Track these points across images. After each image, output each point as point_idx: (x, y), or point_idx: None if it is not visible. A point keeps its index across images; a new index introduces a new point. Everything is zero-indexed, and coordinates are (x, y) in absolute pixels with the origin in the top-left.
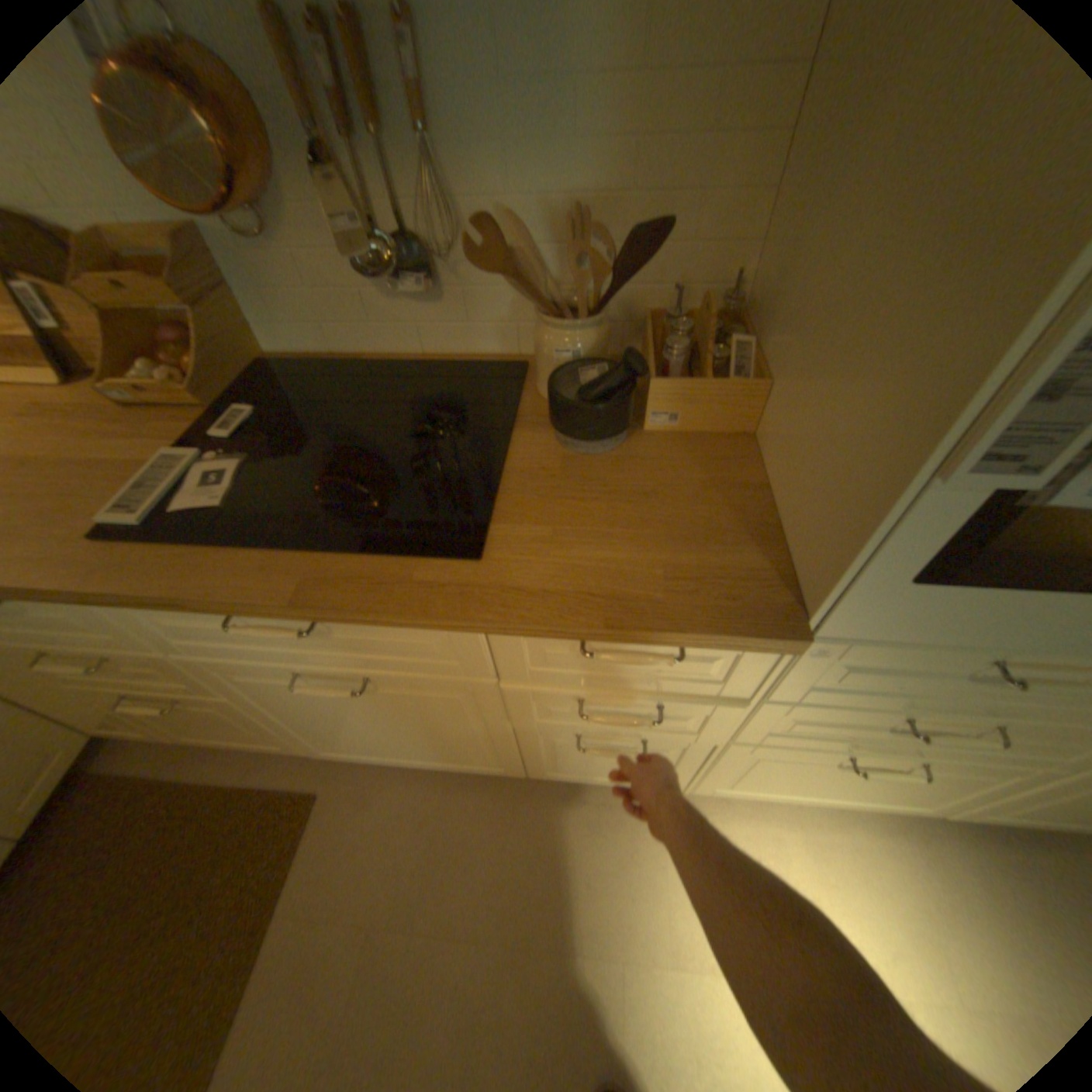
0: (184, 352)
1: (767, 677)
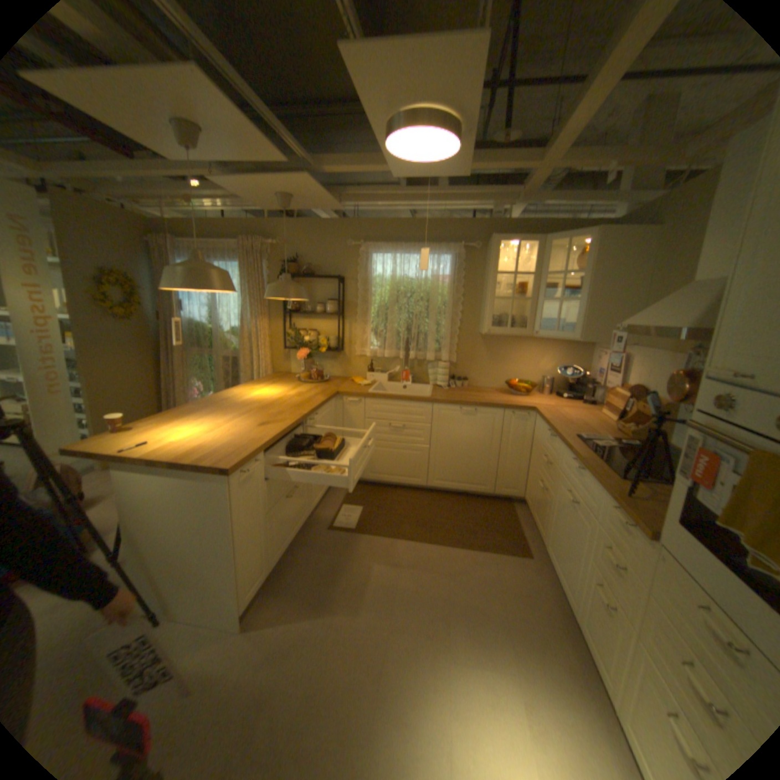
0: (644, 429)
1: (650, 572)
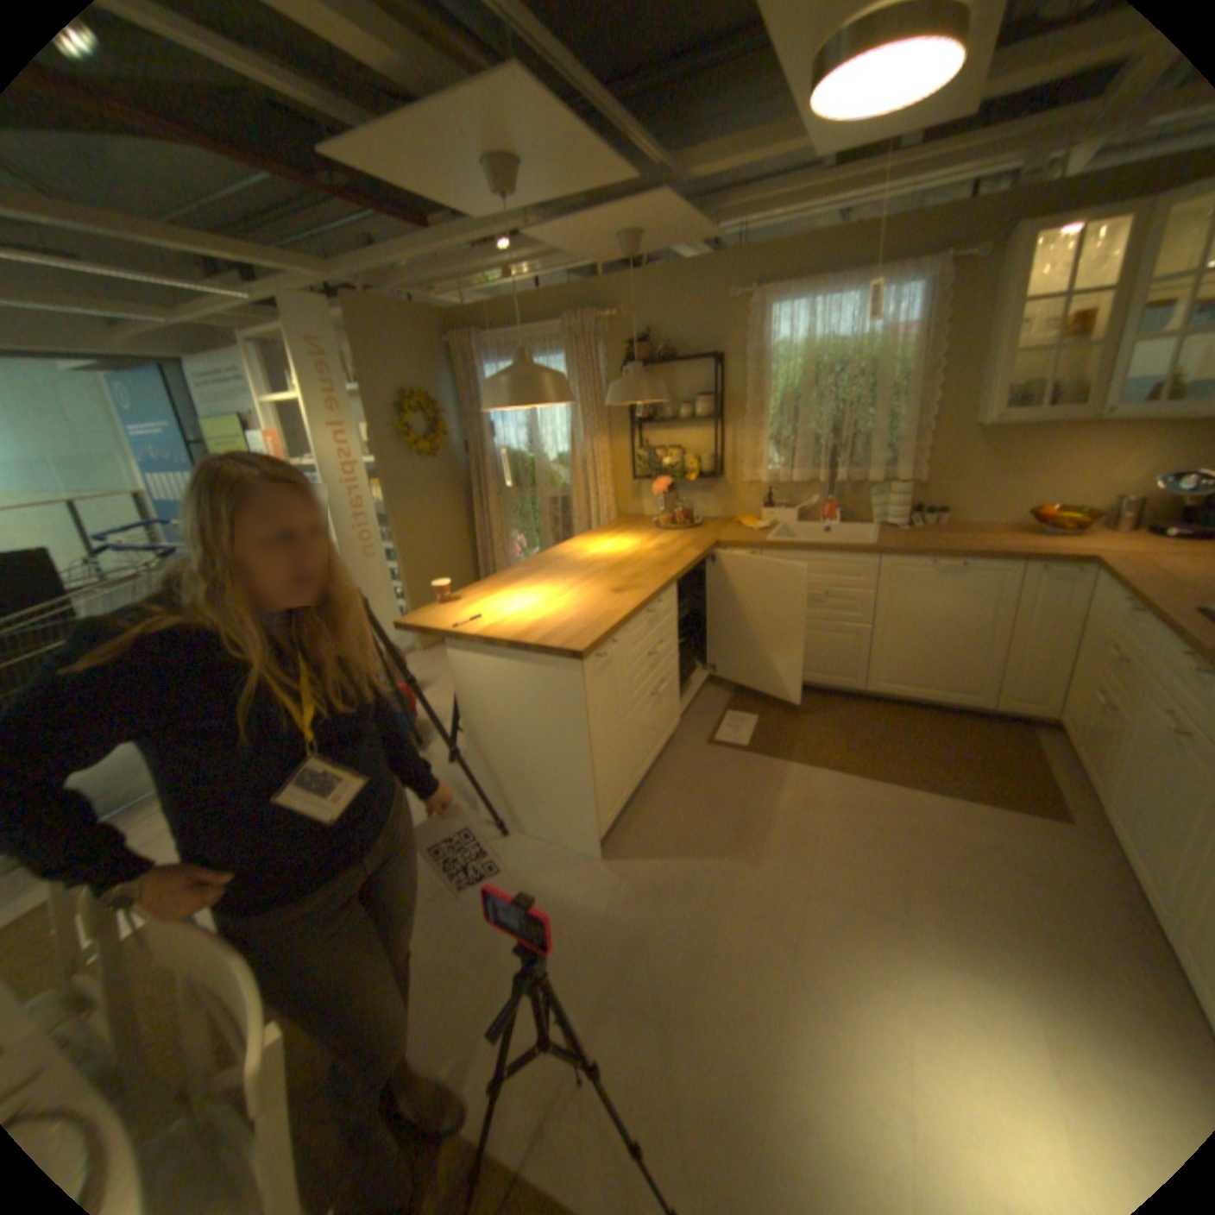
0: None
1: None
